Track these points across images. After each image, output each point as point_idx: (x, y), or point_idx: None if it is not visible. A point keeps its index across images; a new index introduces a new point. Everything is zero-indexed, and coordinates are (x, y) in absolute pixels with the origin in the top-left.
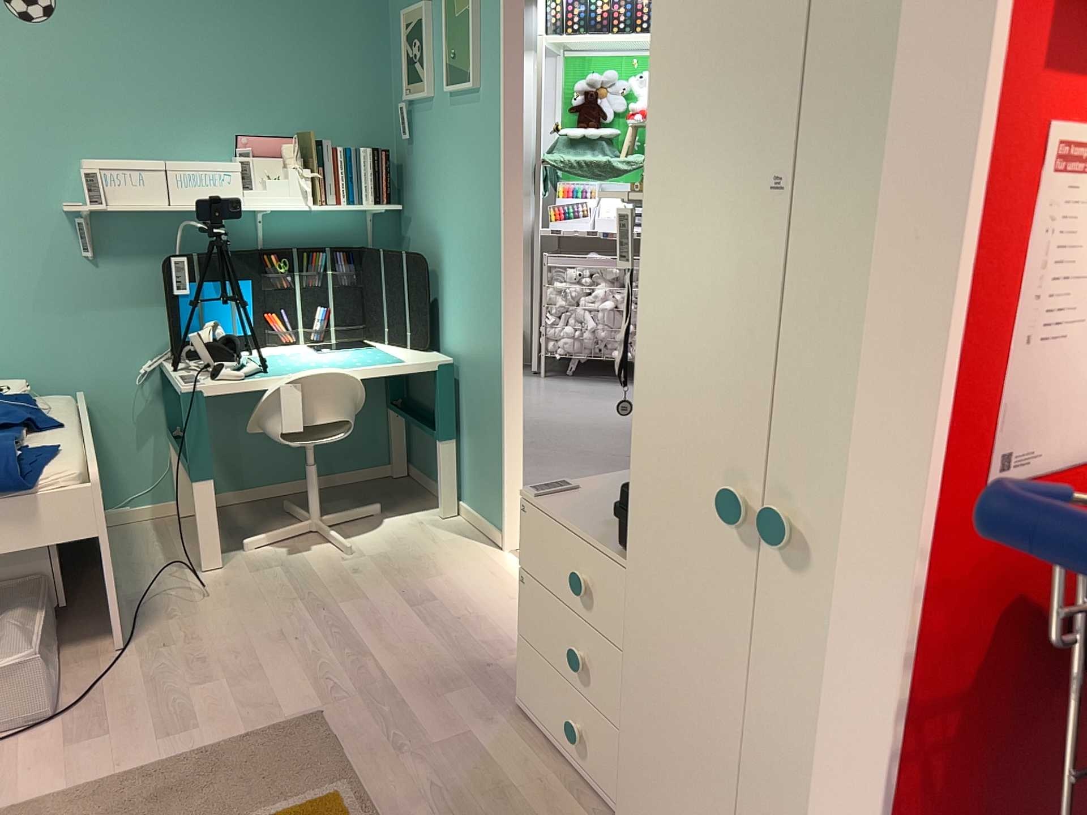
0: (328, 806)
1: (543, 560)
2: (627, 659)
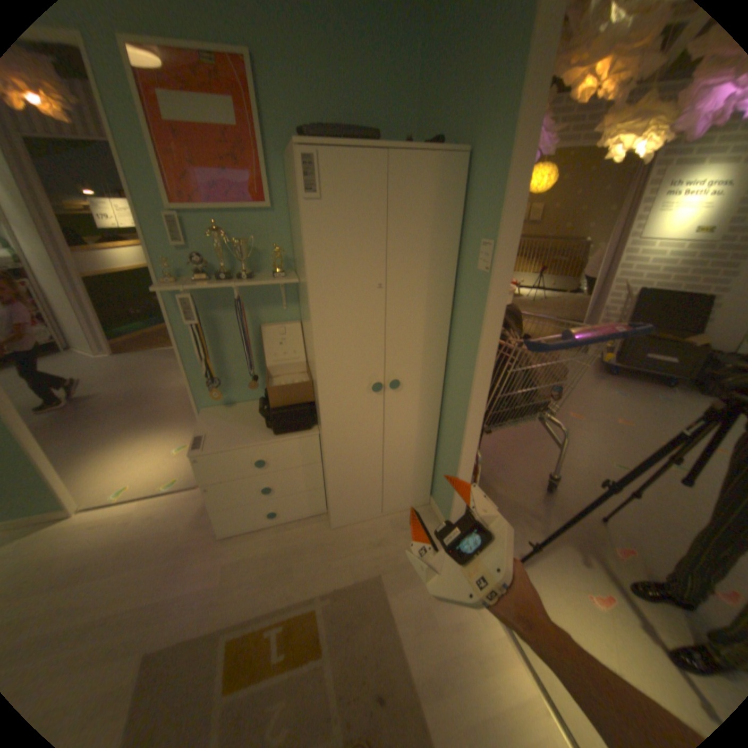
0: (233, 646)
1: (221, 472)
2: (327, 460)
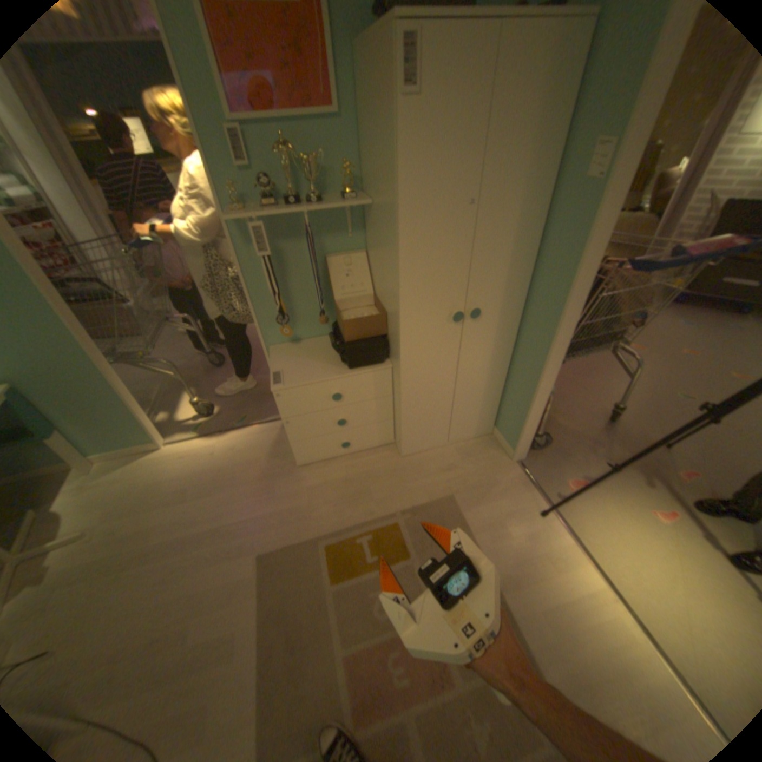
0: (331, 551)
1: (301, 406)
2: (402, 393)
